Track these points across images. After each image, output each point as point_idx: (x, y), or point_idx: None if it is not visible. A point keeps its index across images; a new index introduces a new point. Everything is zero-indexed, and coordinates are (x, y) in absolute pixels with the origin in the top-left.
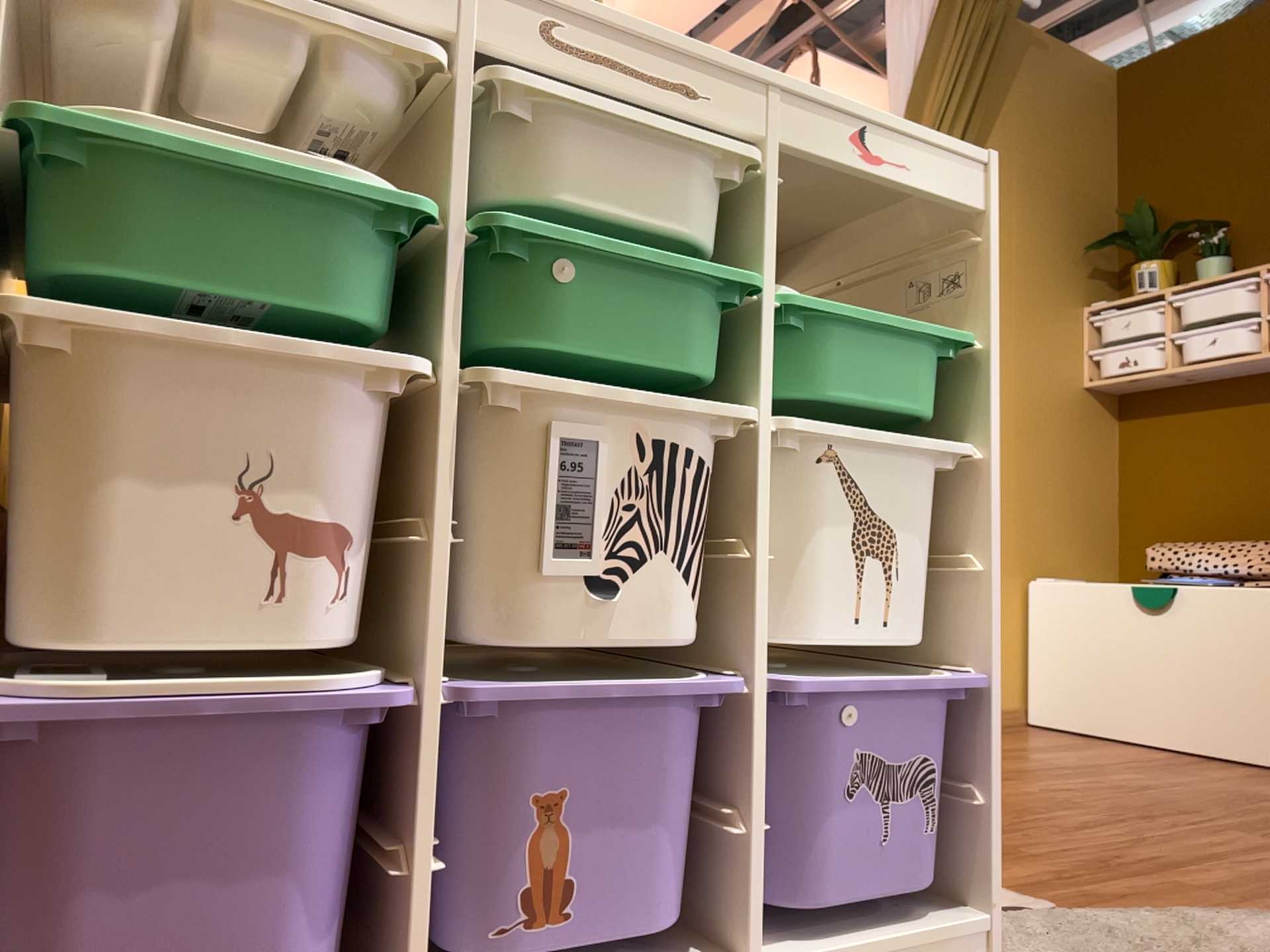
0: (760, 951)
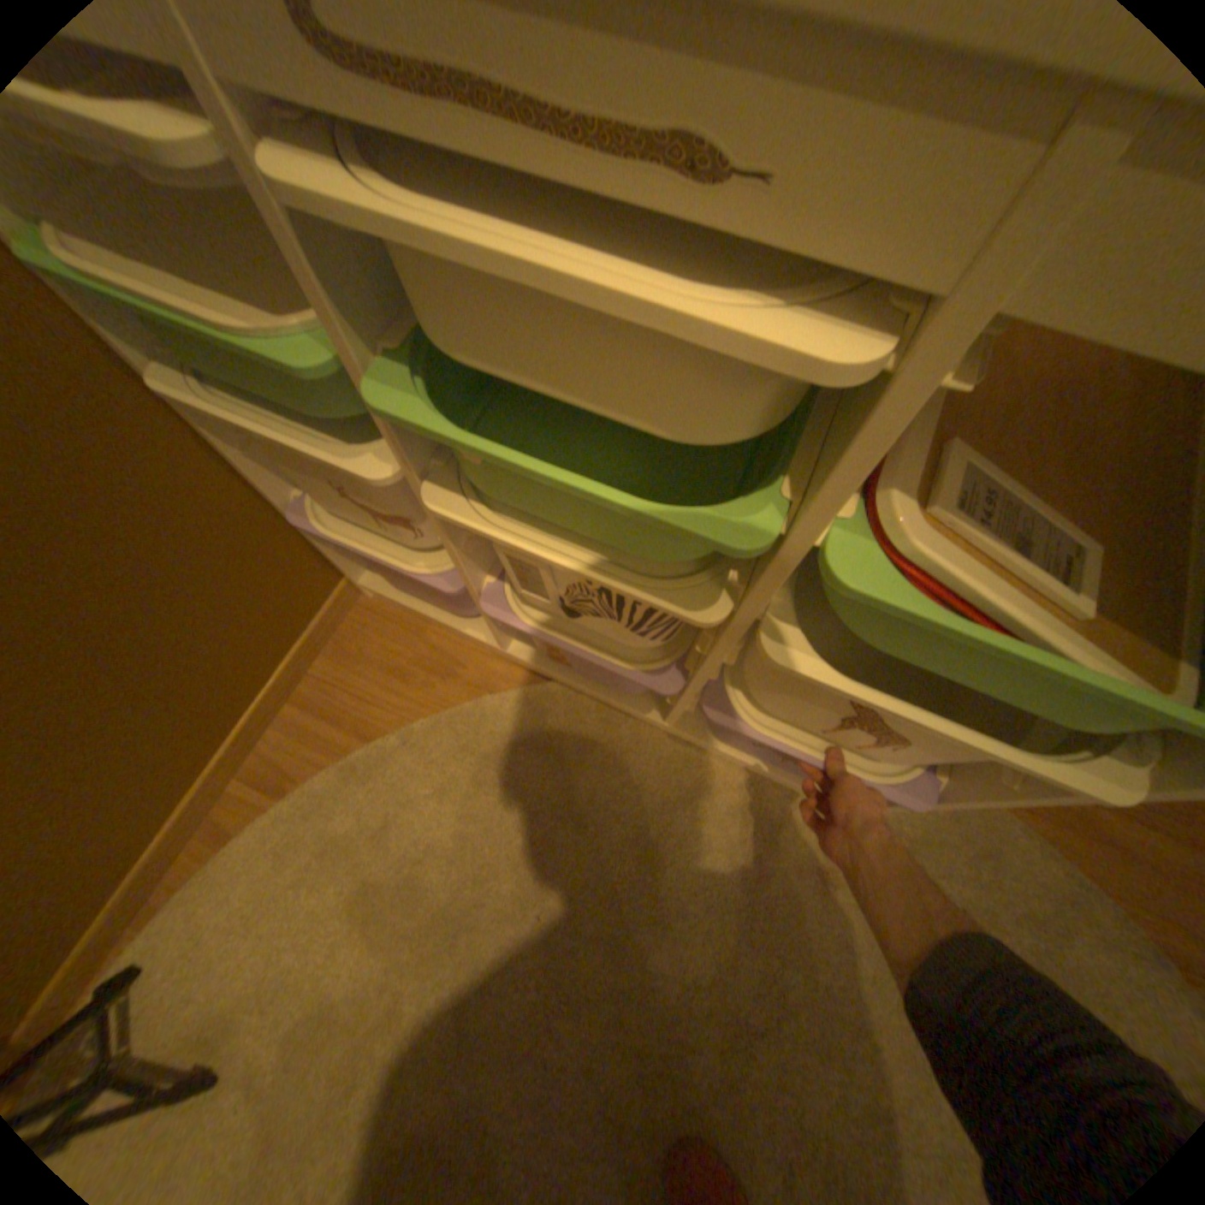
0: (683, 723)
